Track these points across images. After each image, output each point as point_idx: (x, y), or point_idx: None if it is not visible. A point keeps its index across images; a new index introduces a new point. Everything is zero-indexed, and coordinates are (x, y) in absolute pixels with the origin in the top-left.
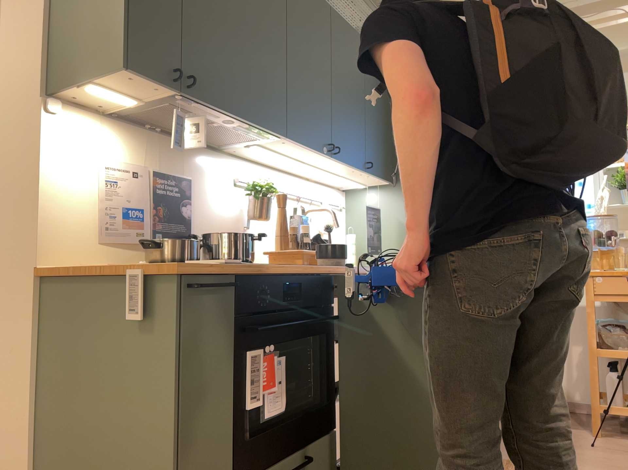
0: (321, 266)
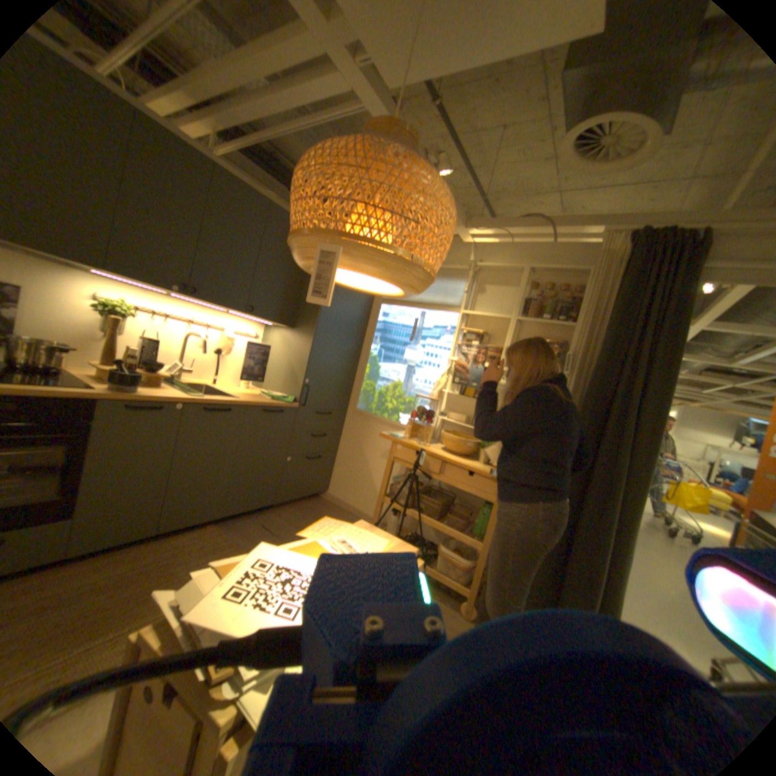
0: (89, 388)
